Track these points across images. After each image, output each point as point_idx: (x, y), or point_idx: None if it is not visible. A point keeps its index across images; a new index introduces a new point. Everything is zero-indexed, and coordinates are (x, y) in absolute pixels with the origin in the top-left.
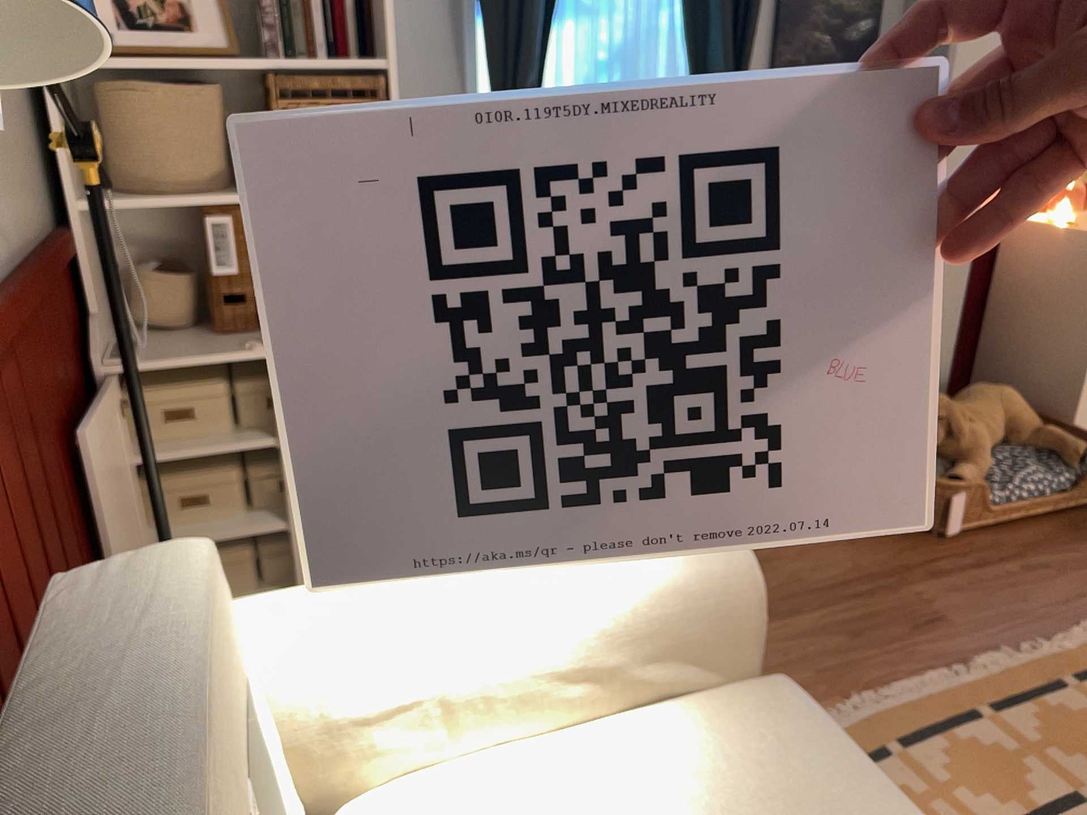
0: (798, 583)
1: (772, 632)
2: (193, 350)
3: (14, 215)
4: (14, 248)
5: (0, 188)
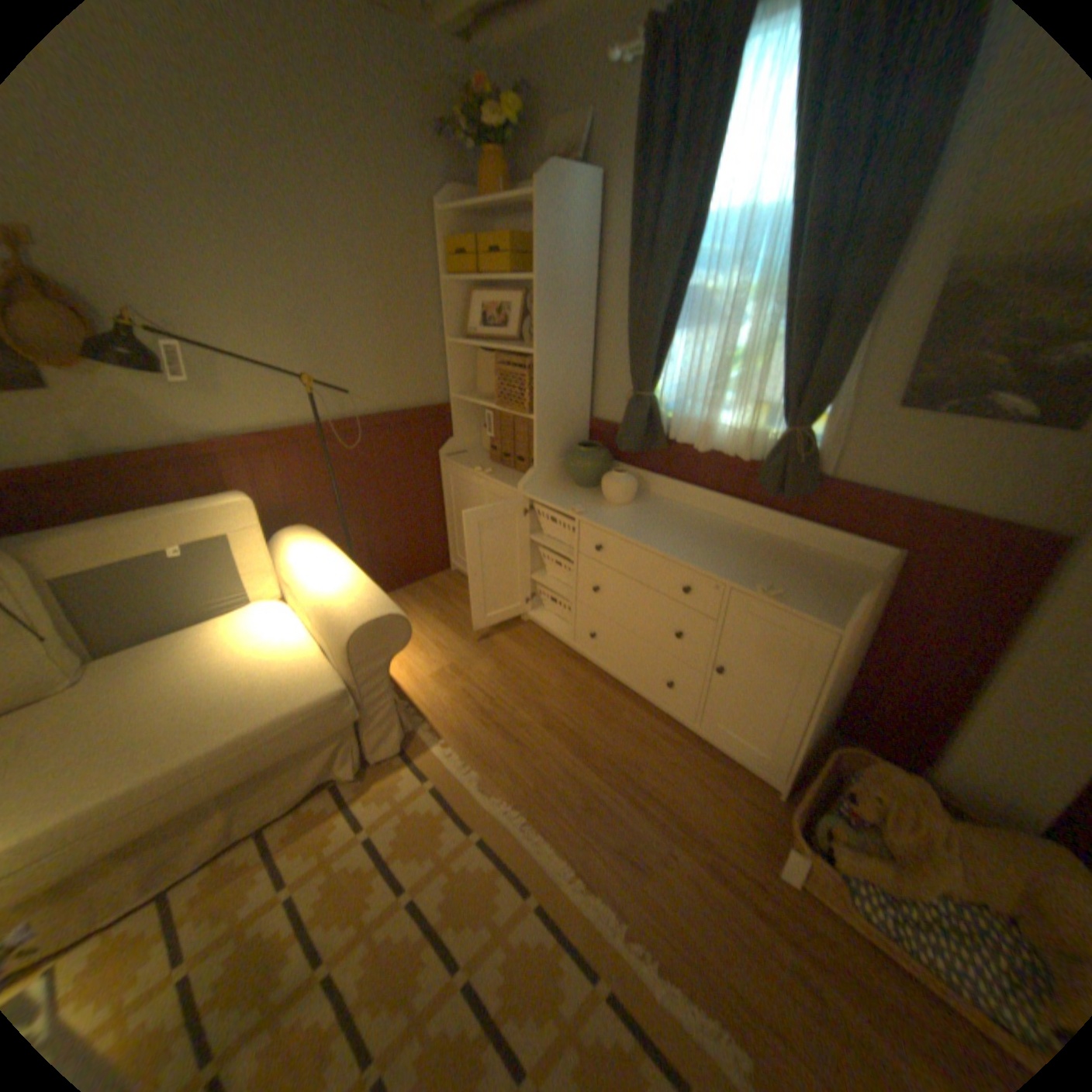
0: (634, 768)
1: (567, 760)
2: (469, 463)
3: (395, 396)
4: (388, 407)
5: (385, 387)
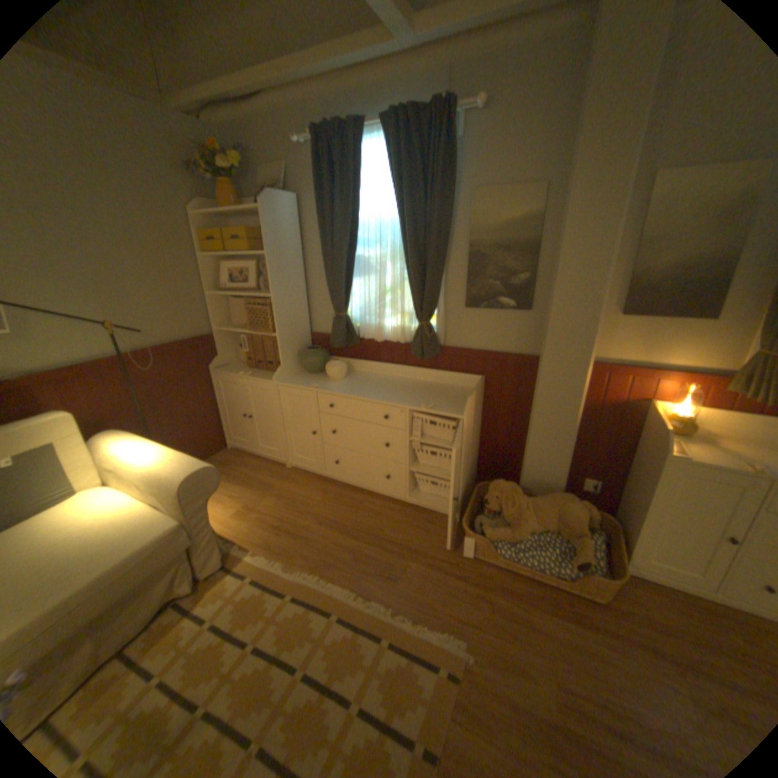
0: (376, 530)
1: (336, 538)
2: (233, 370)
3: (172, 331)
4: (167, 340)
5: (164, 326)
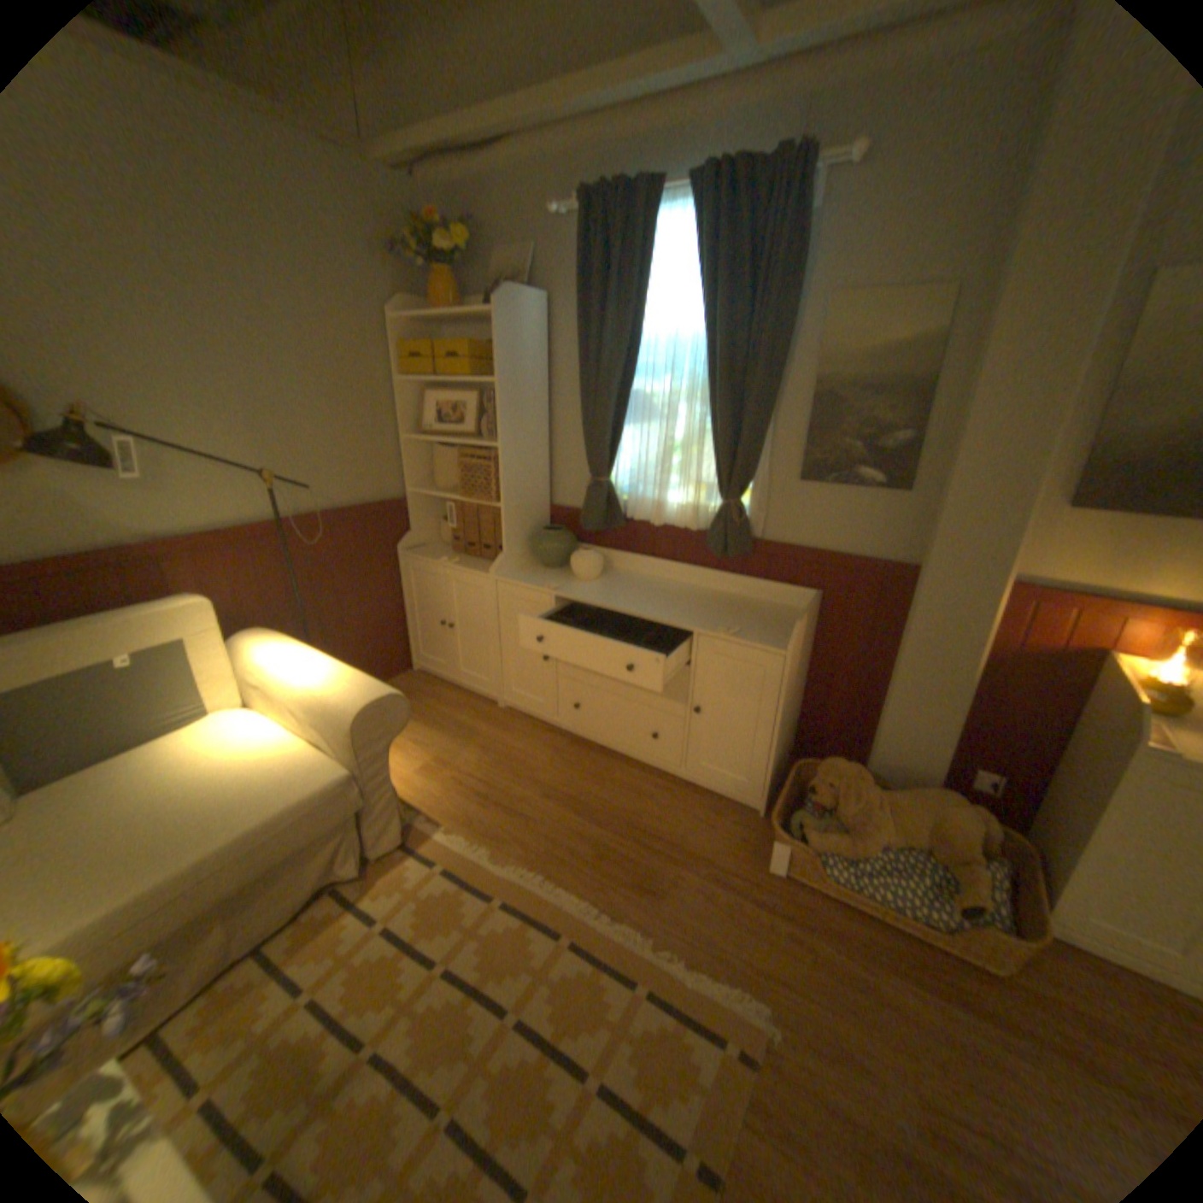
0: (633, 816)
1: (571, 821)
2: (431, 555)
3: (351, 491)
4: (343, 503)
5: (340, 482)
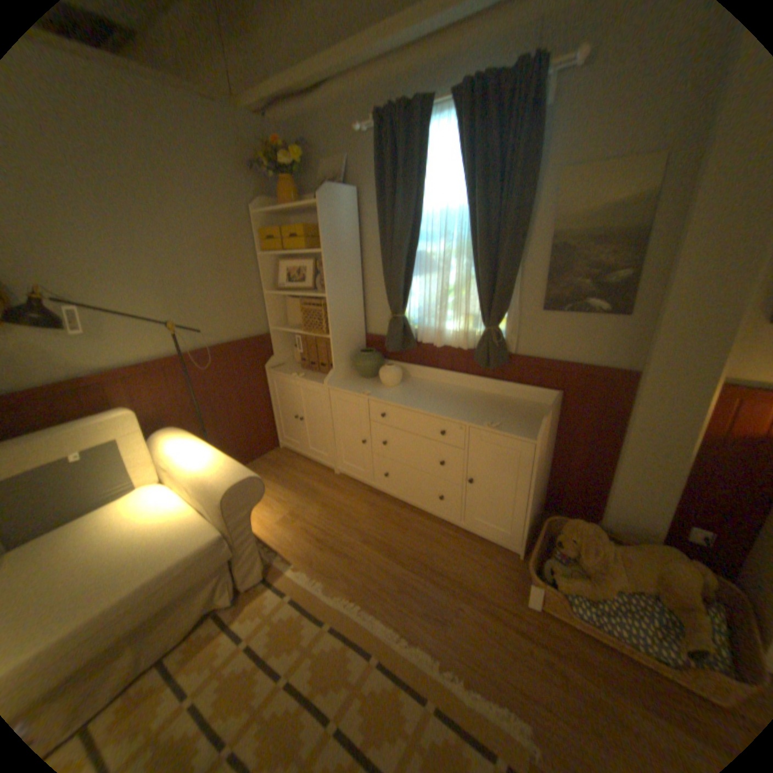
0: (426, 557)
1: (381, 561)
2: (287, 370)
3: (231, 330)
4: (226, 338)
5: (223, 325)
